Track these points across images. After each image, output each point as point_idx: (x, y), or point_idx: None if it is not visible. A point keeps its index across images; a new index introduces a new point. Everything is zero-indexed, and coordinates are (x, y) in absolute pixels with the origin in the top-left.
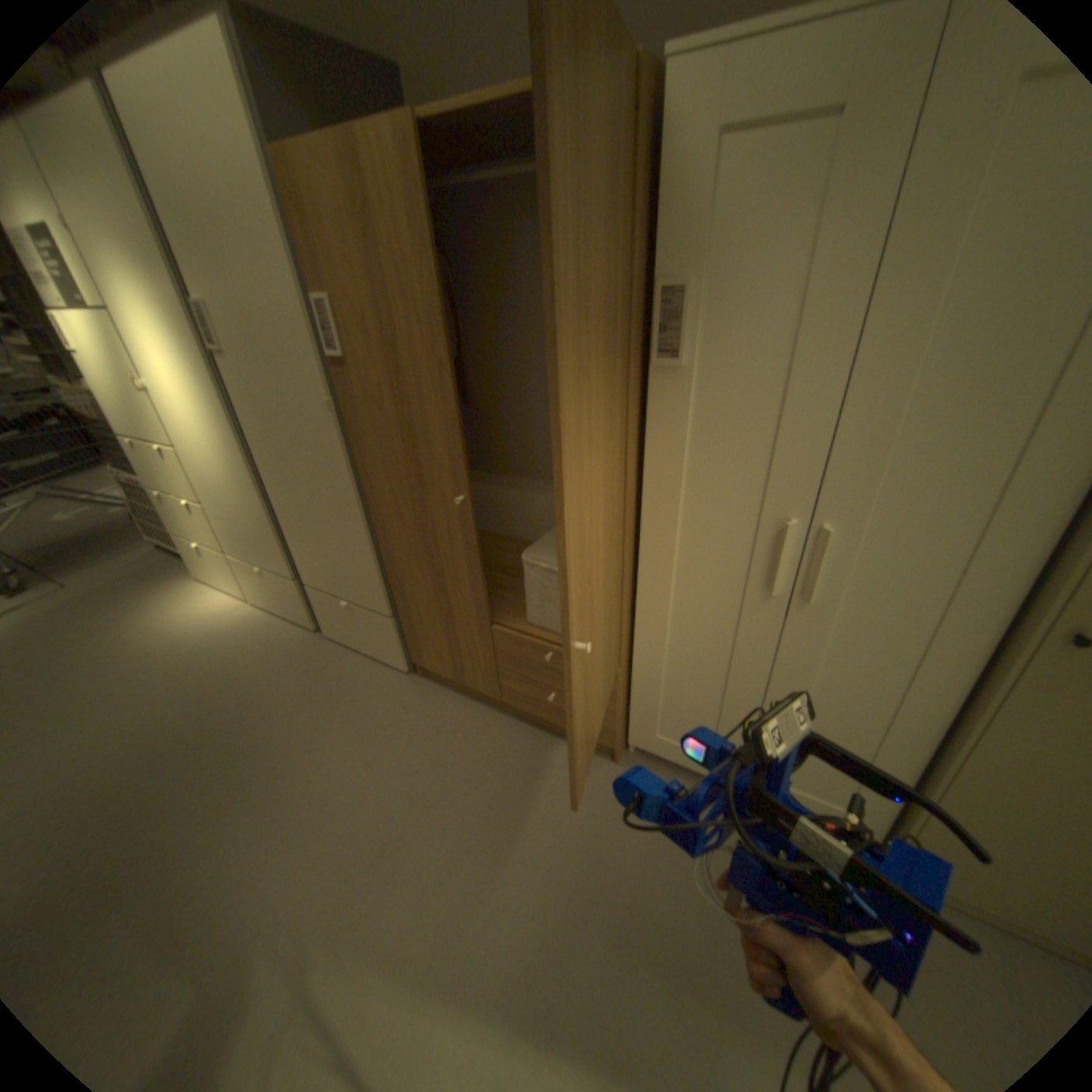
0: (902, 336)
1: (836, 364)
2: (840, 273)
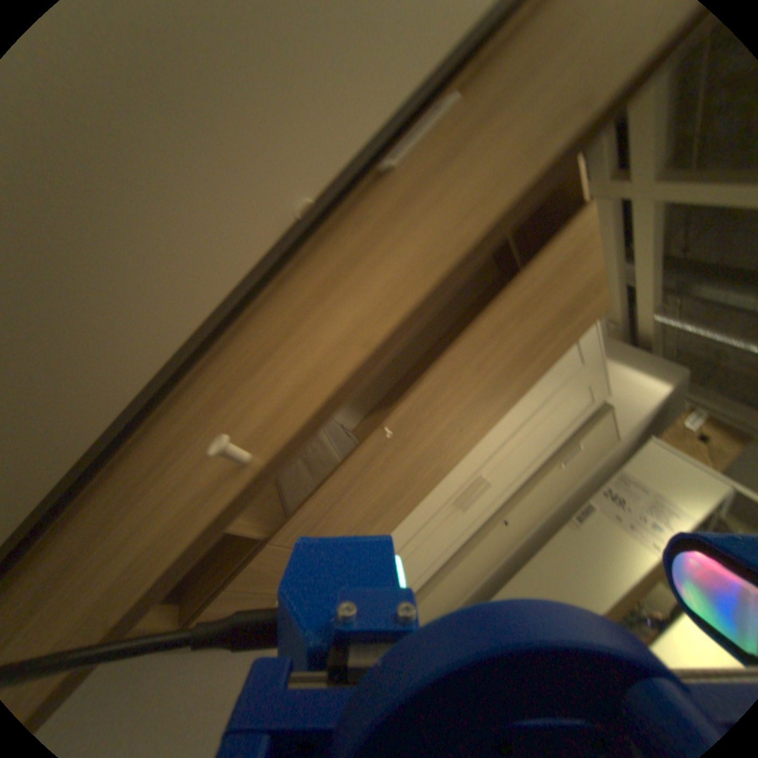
0: (543, 431)
1: (531, 431)
2: (552, 406)
